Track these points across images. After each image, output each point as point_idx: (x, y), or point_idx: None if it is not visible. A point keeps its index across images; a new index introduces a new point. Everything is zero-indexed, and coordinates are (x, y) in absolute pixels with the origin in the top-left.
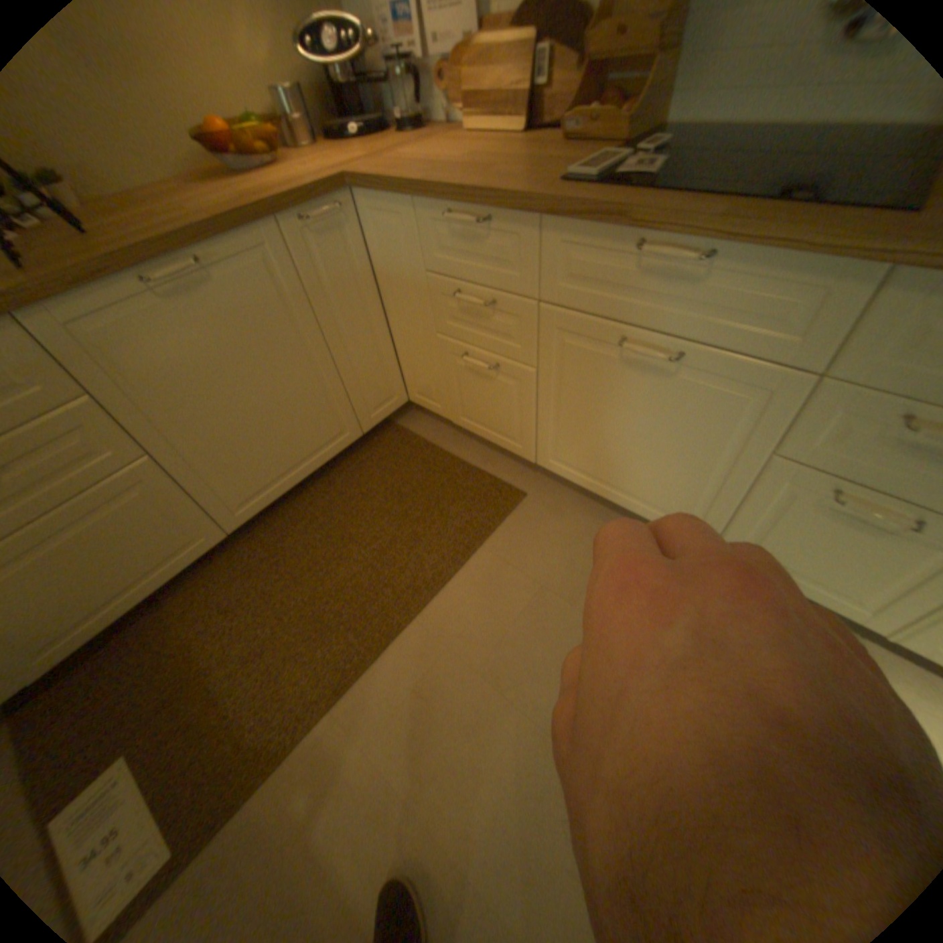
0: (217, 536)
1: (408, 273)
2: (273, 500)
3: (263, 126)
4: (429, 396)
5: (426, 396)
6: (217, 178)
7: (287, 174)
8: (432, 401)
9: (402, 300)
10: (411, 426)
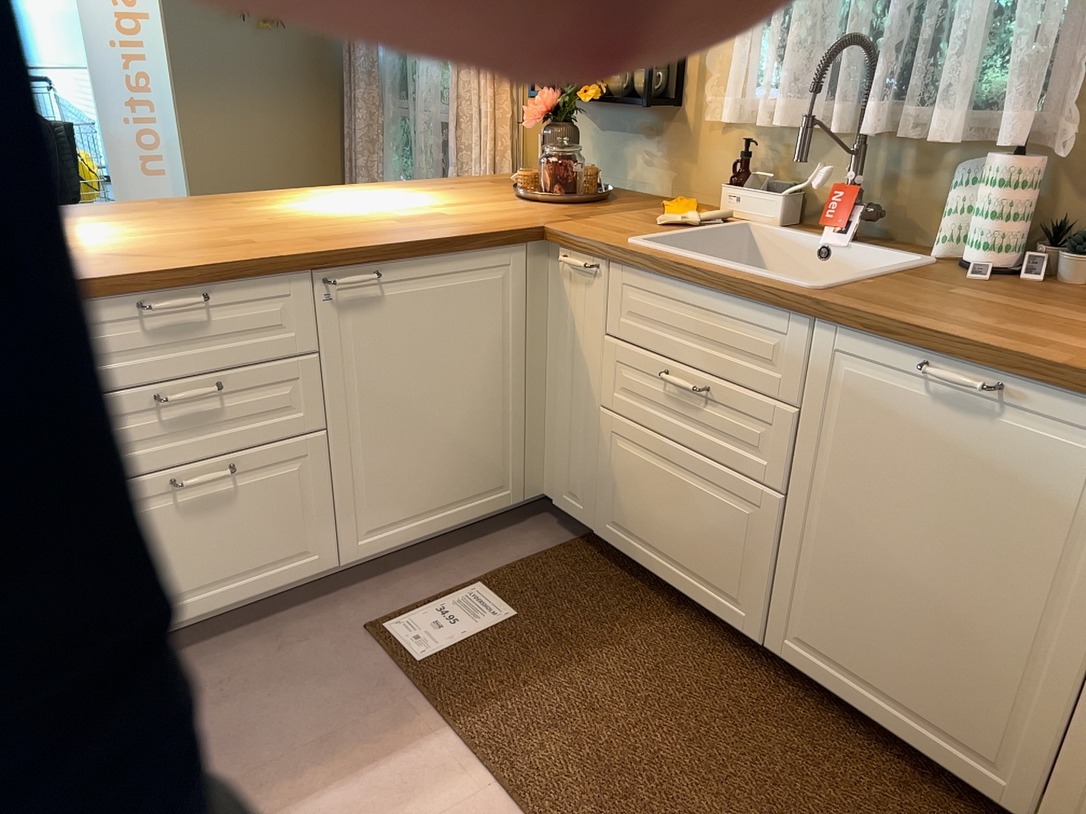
0: (754, 631)
1: None
2: (829, 690)
3: None
4: None
5: None
6: None
7: None
8: None
9: None
10: None
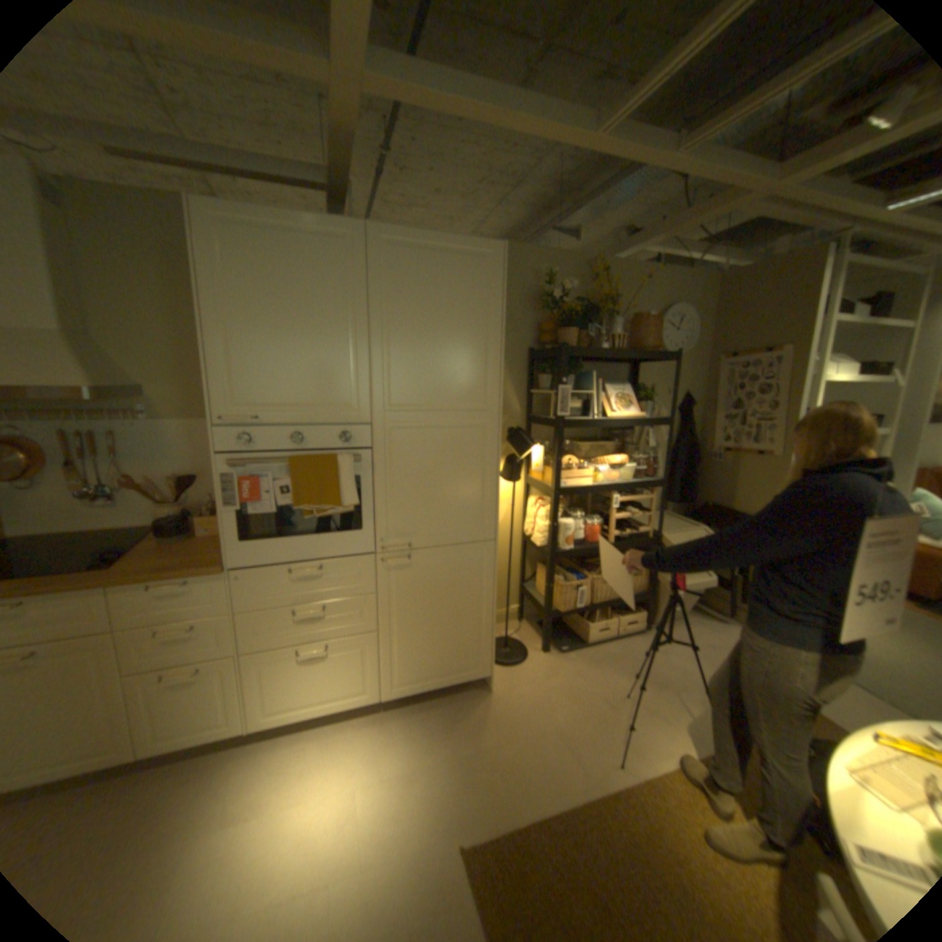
0: None
1: None
2: None
3: None
4: None
5: None
6: None
7: None
8: None
9: None
10: None
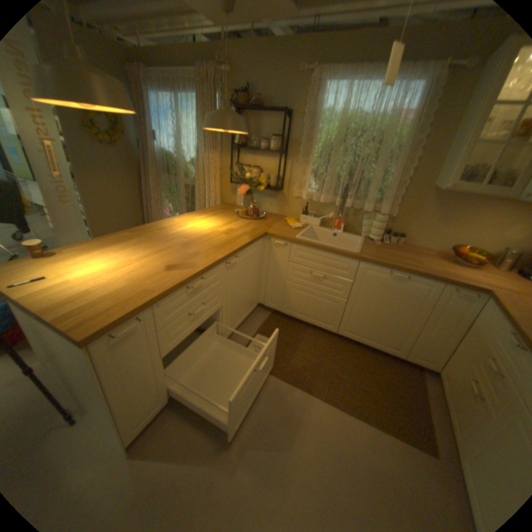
0: (335, 331)
1: (484, 336)
2: (356, 341)
3: (483, 259)
4: (448, 381)
5: (447, 380)
6: (448, 261)
7: (471, 277)
8: (448, 384)
9: (473, 342)
10: (429, 382)
